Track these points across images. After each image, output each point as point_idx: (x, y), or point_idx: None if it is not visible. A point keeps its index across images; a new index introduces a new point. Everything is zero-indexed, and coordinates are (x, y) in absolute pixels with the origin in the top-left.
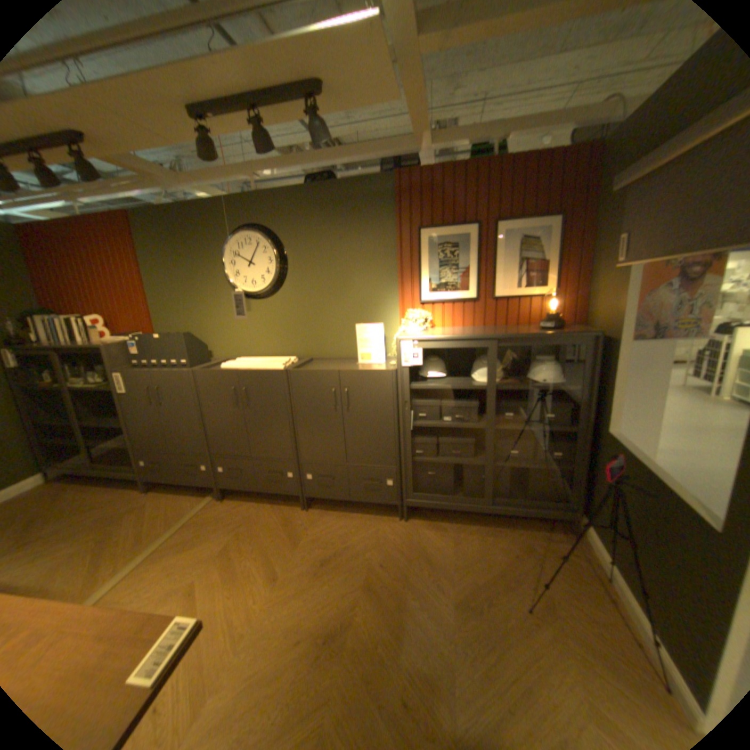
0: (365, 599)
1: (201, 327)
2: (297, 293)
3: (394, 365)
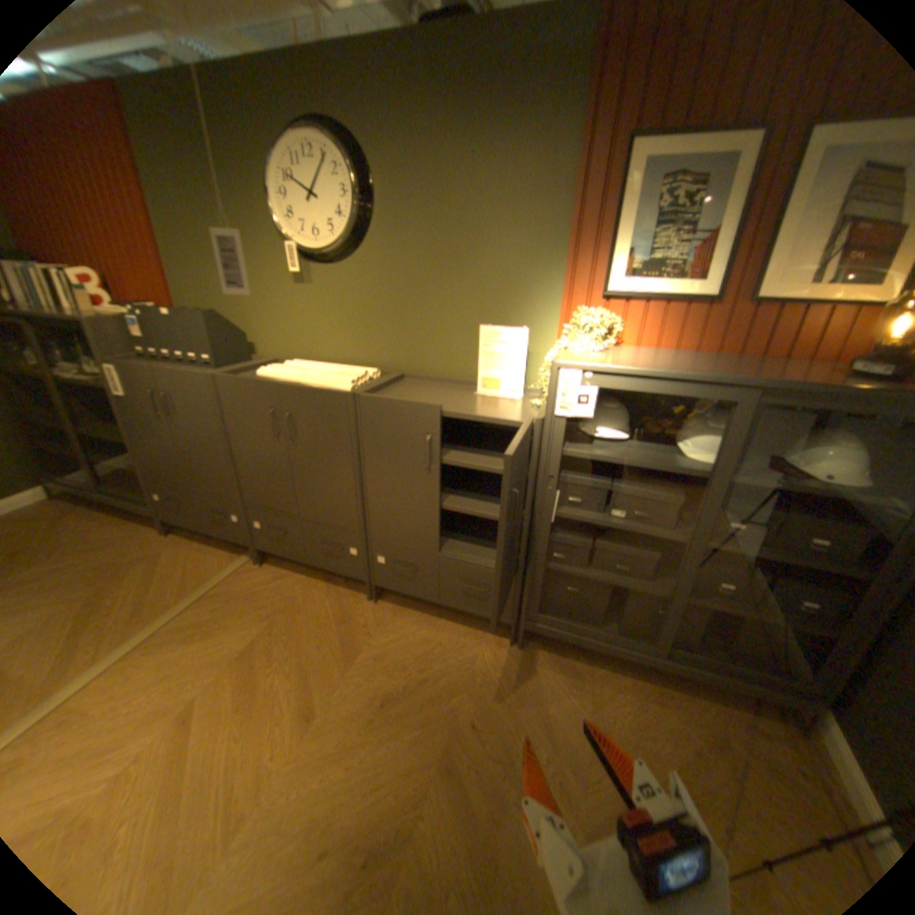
0: (441, 788)
1: (236, 302)
2: (386, 257)
3: (538, 405)
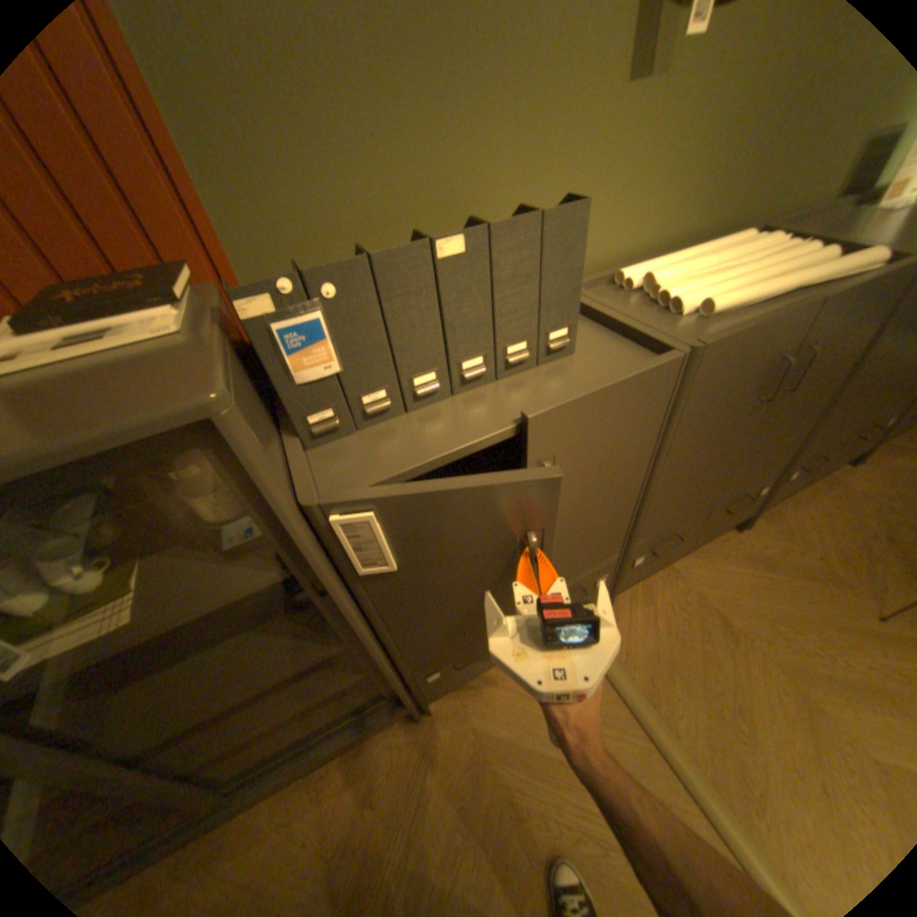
0: None
1: (469, 175)
2: None
3: None
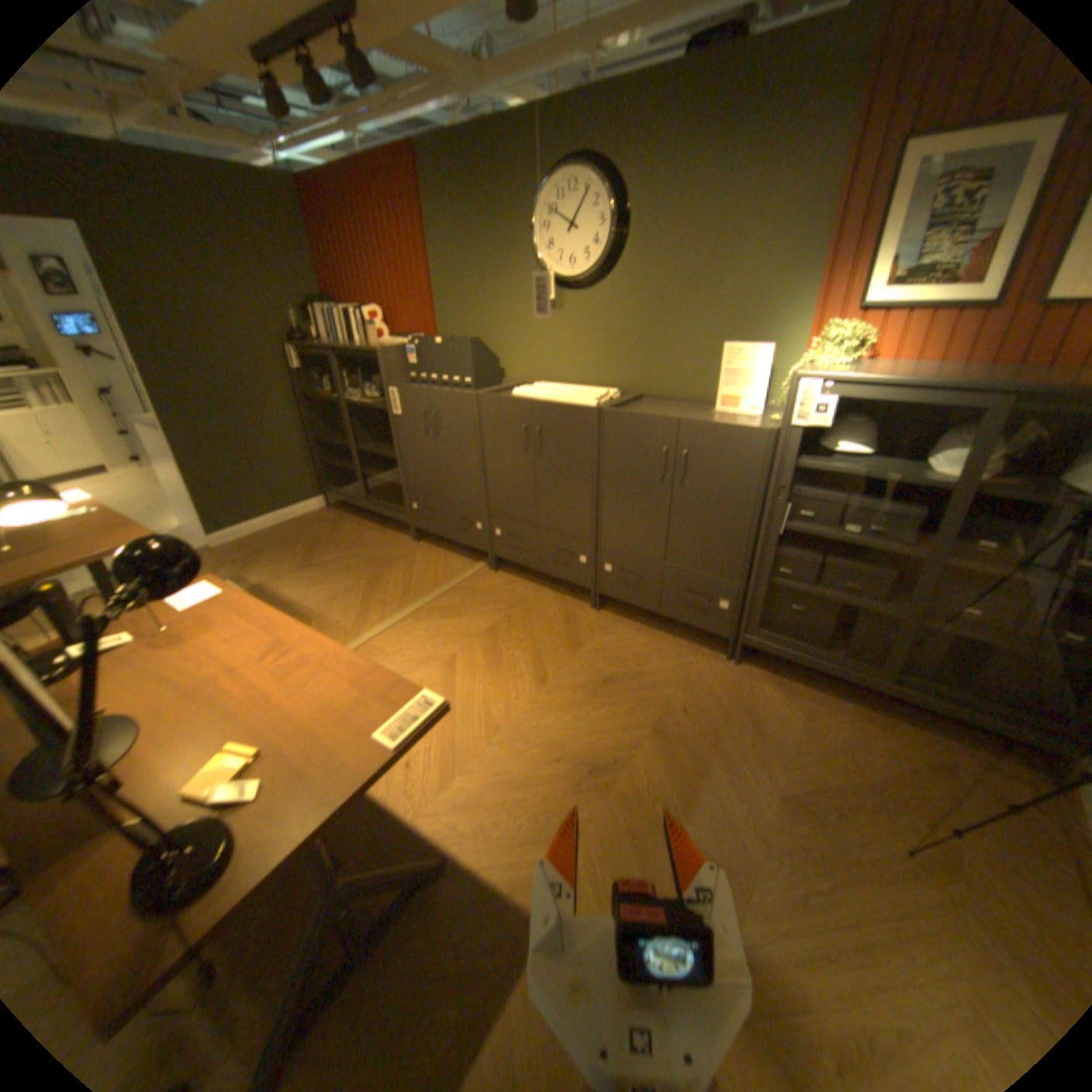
0: (653, 744)
1: (493, 331)
2: (636, 281)
3: (778, 421)
